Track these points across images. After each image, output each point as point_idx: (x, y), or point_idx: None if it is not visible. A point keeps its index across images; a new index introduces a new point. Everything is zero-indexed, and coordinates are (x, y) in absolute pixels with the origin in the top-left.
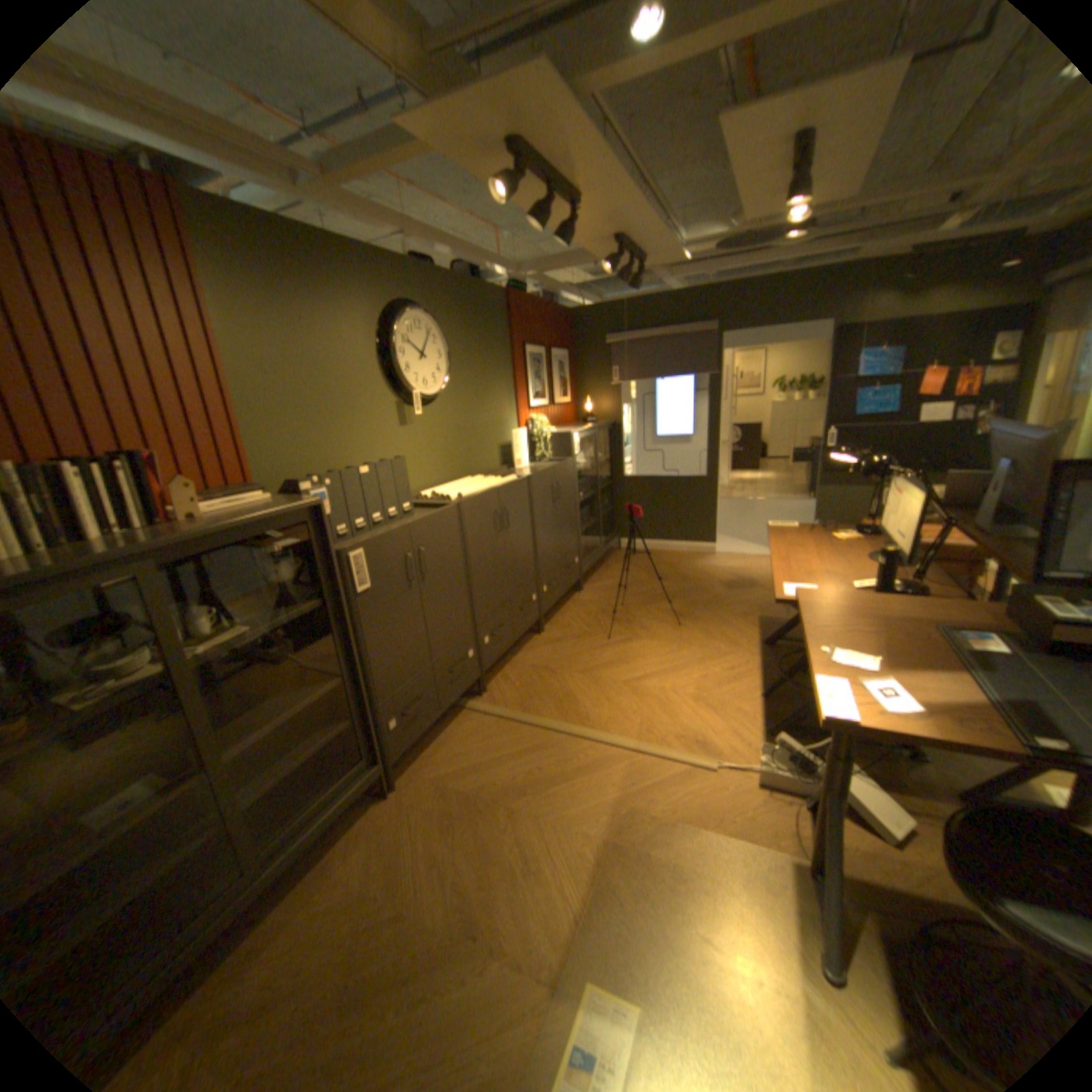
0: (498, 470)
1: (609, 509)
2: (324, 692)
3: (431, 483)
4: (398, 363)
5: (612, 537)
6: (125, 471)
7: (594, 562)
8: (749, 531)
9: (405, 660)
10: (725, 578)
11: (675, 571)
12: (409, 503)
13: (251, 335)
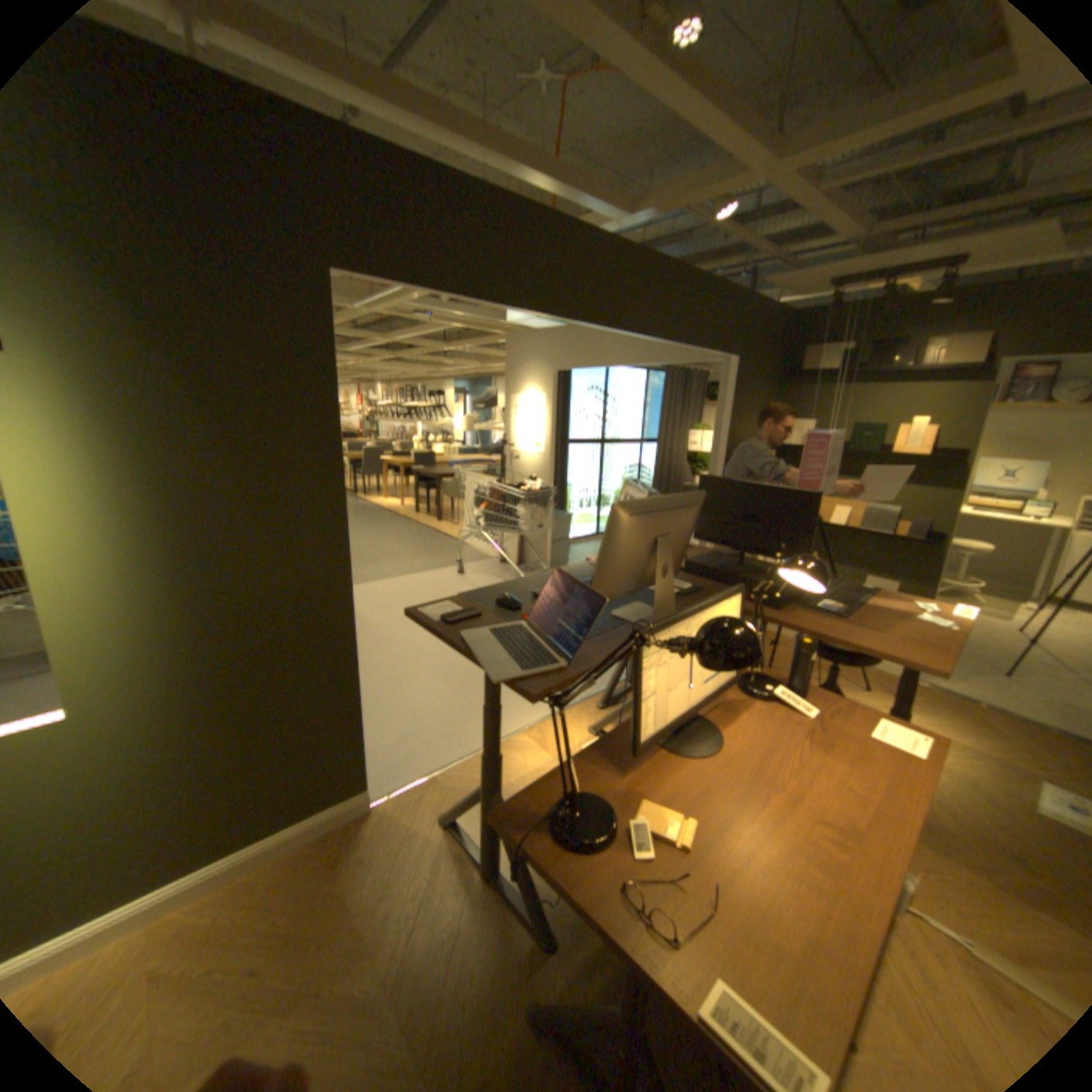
0: None
1: None
2: None
3: None
4: None
5: None
6: None
7: None
8: None
9: None
10: None
11: None
12: None
13: None
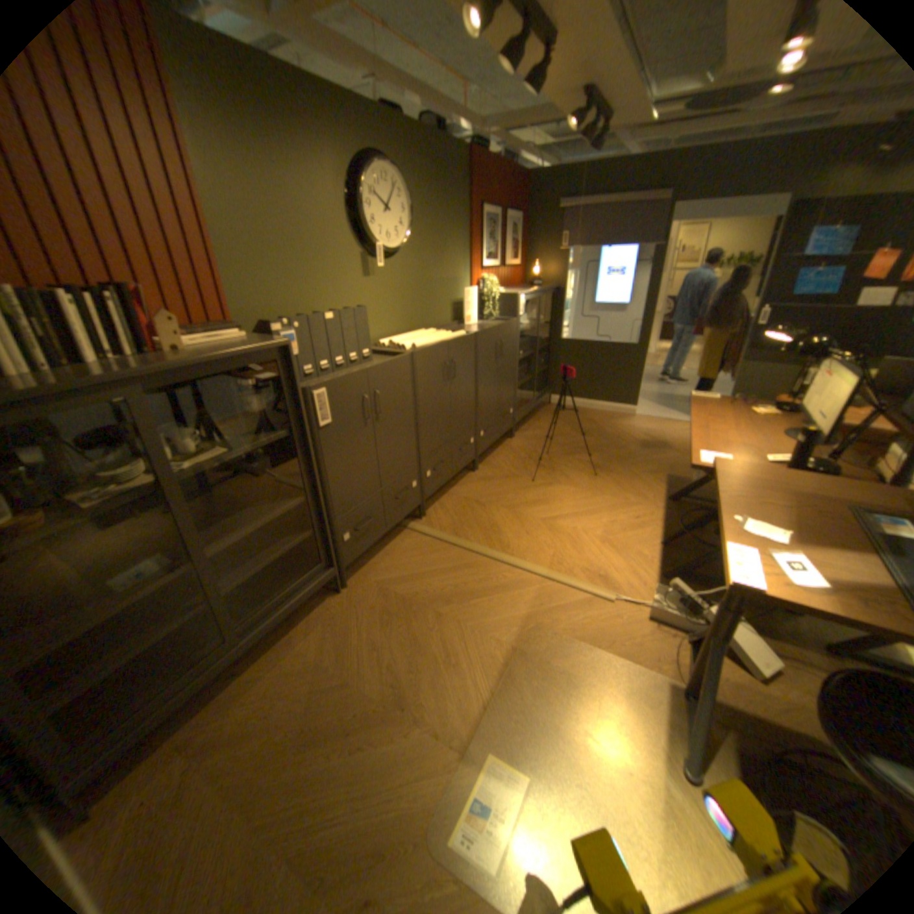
0: (450, 325)
1: (545, 368)
2: (291, 507)
3: (389, 333)
4: (365, 215)
5: (545, 393)
6: (116, 302)
7: (526, 414)
8: (668, 397)
9: (360, 486)
10: (641, 438)
11: (598, 428)
12: (369, 350)
13: (229, 176)
